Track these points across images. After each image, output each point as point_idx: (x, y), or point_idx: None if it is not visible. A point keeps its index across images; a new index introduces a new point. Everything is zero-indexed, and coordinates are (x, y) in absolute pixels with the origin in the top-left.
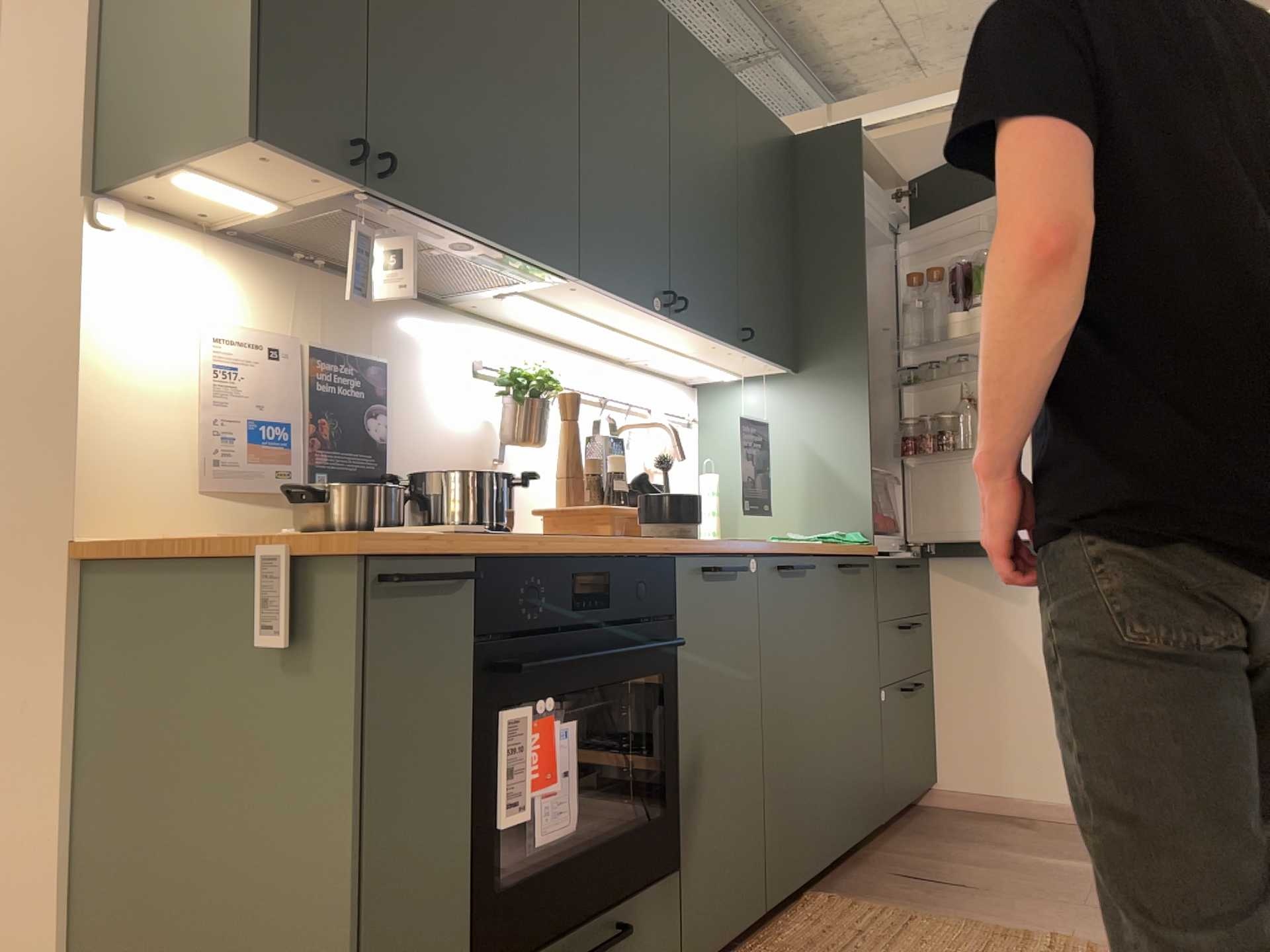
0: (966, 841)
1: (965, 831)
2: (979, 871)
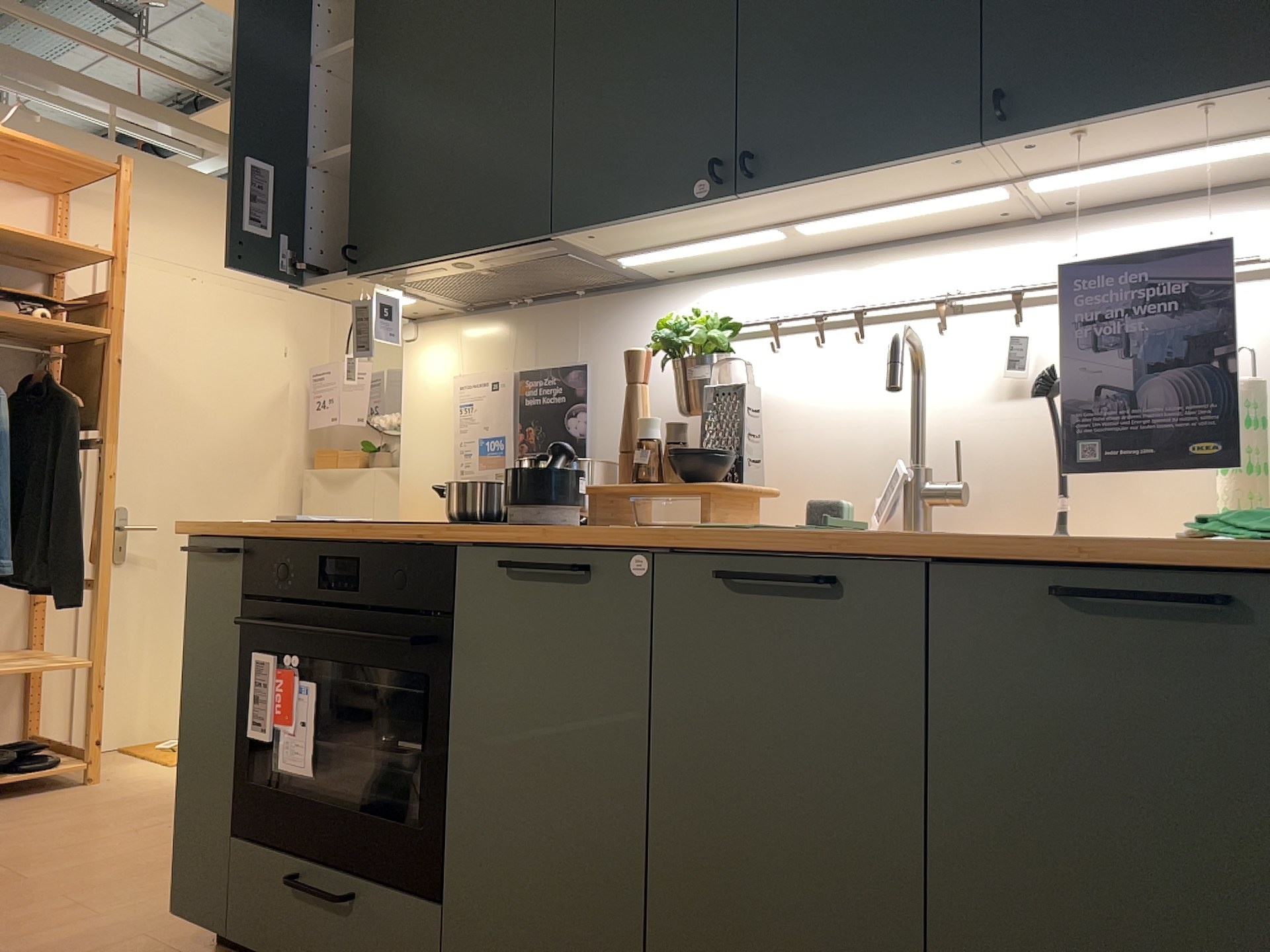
0: None
1: None
2: None
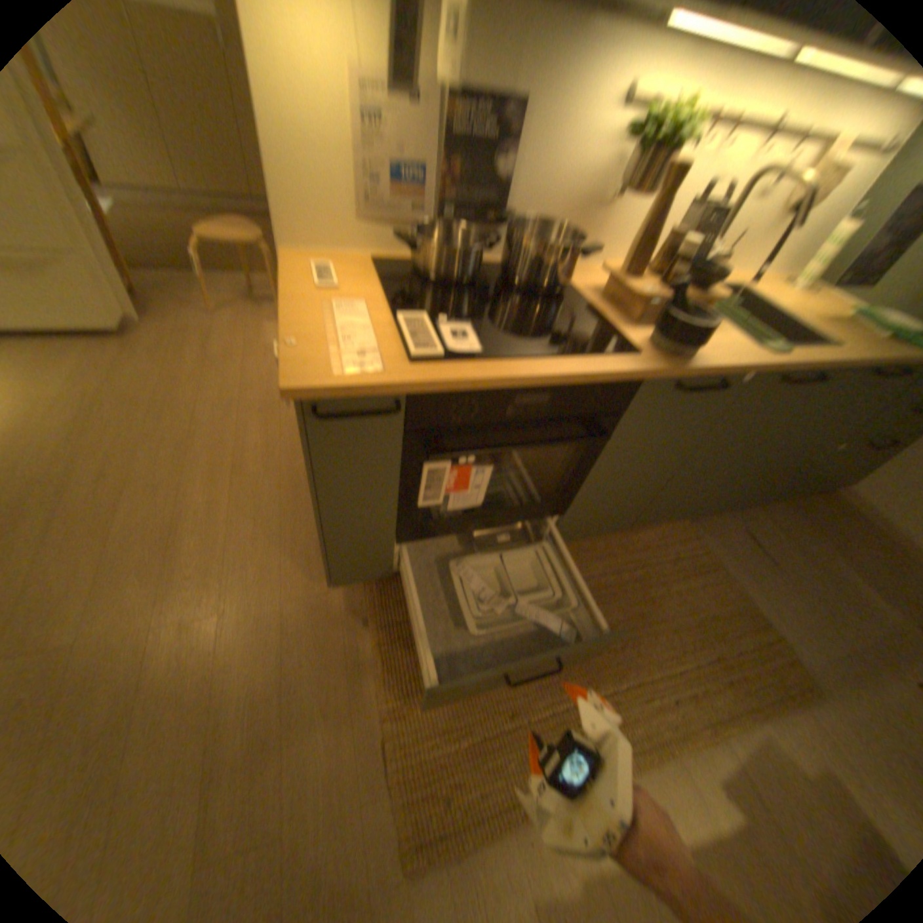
0: (823, 534)
1: (832, 526)
2: (800, 561)
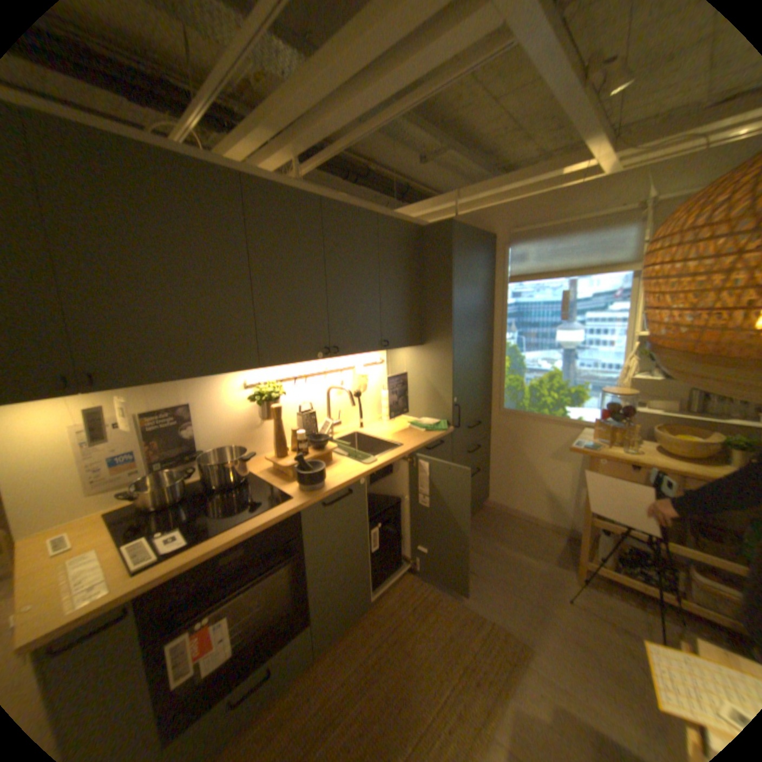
0: (489, 537)
1: (491, 529)
2: (484, 563)
